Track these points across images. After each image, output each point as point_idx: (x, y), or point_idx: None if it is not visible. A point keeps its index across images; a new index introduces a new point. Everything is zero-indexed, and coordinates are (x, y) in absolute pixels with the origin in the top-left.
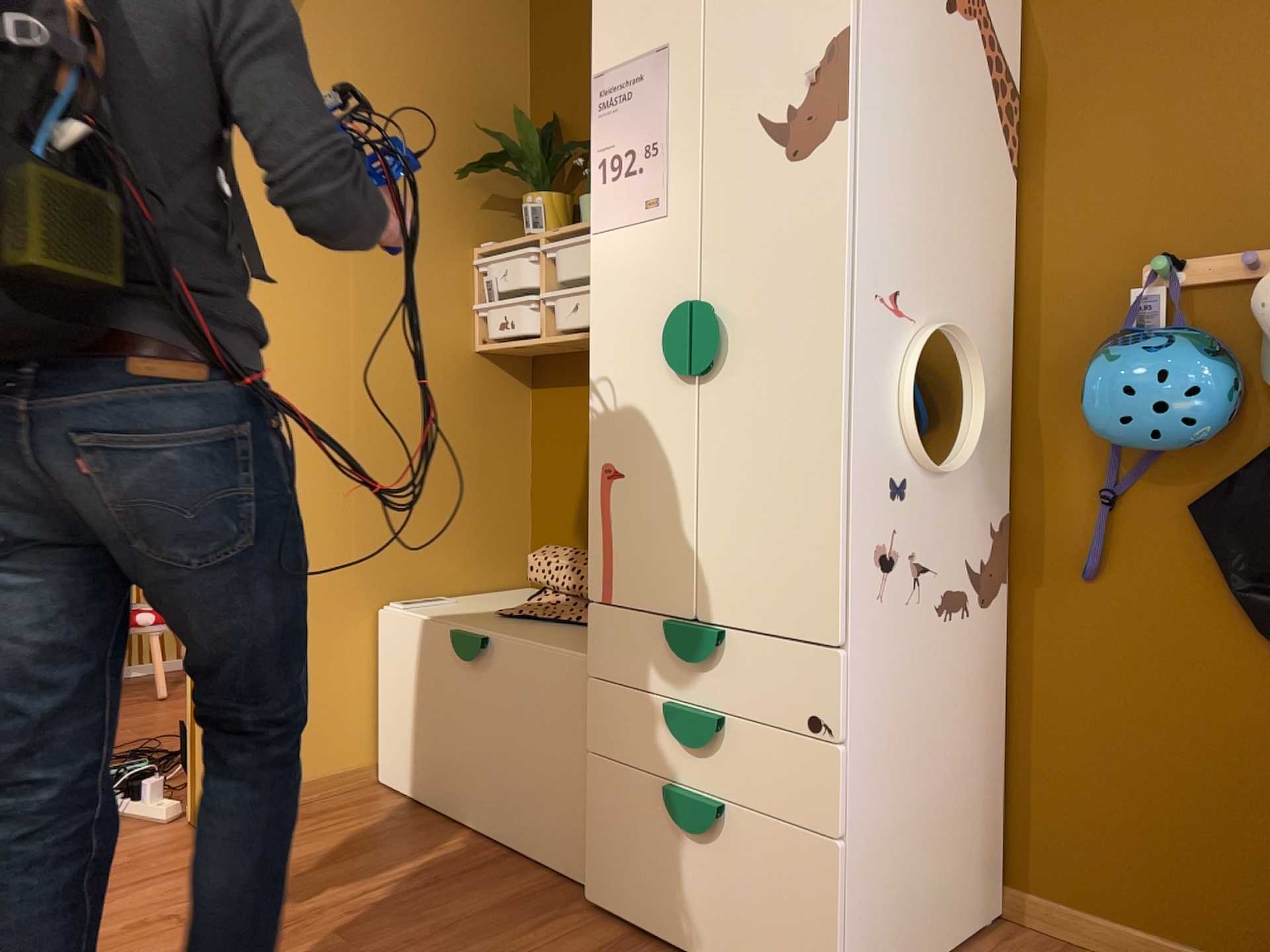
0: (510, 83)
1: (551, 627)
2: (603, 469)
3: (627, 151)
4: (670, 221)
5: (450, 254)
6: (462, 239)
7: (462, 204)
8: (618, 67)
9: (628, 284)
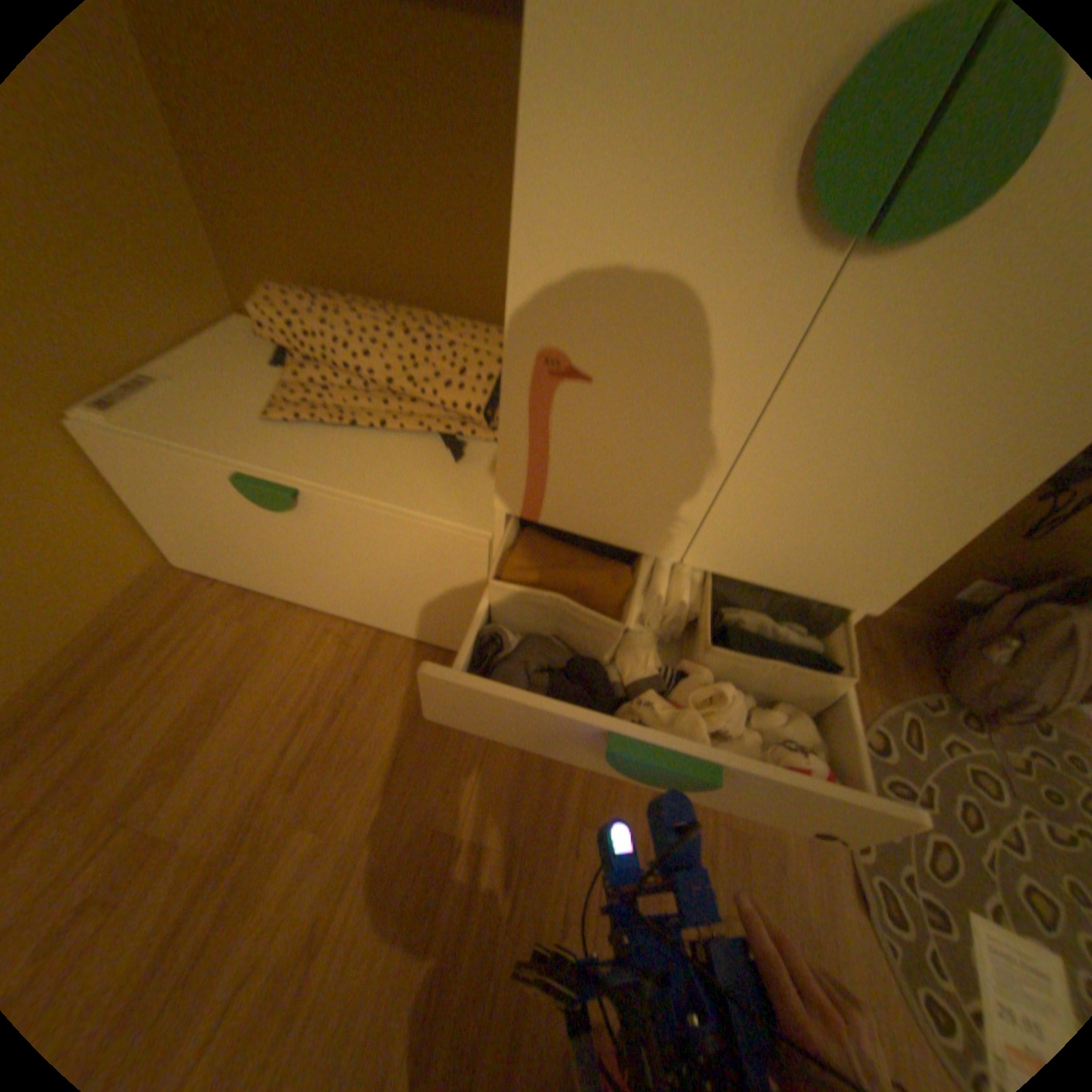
0: None
1: (359, 440)
2: (544, 353)
3: None
4: None
5: None
6: None
7: None
8: None
9: None
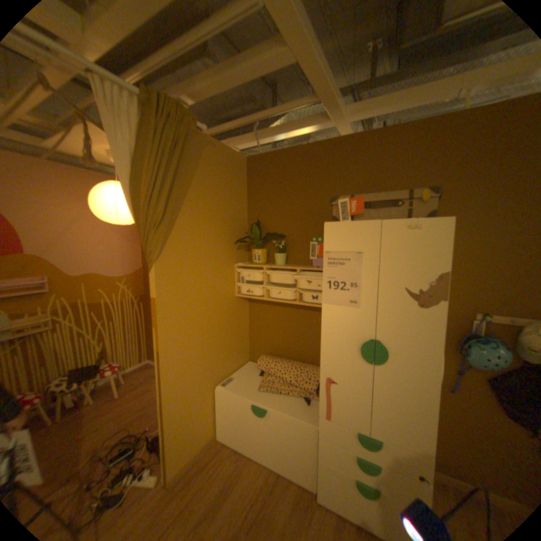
0: (243, 208)
1: (283, 398)
2: (328, 379)
3: (342, 282)
4: (362, 310)
5: (230, 268)
6: (232, 262)
7: (232, 251)
8: (337, 251)
9: (341, 325)
